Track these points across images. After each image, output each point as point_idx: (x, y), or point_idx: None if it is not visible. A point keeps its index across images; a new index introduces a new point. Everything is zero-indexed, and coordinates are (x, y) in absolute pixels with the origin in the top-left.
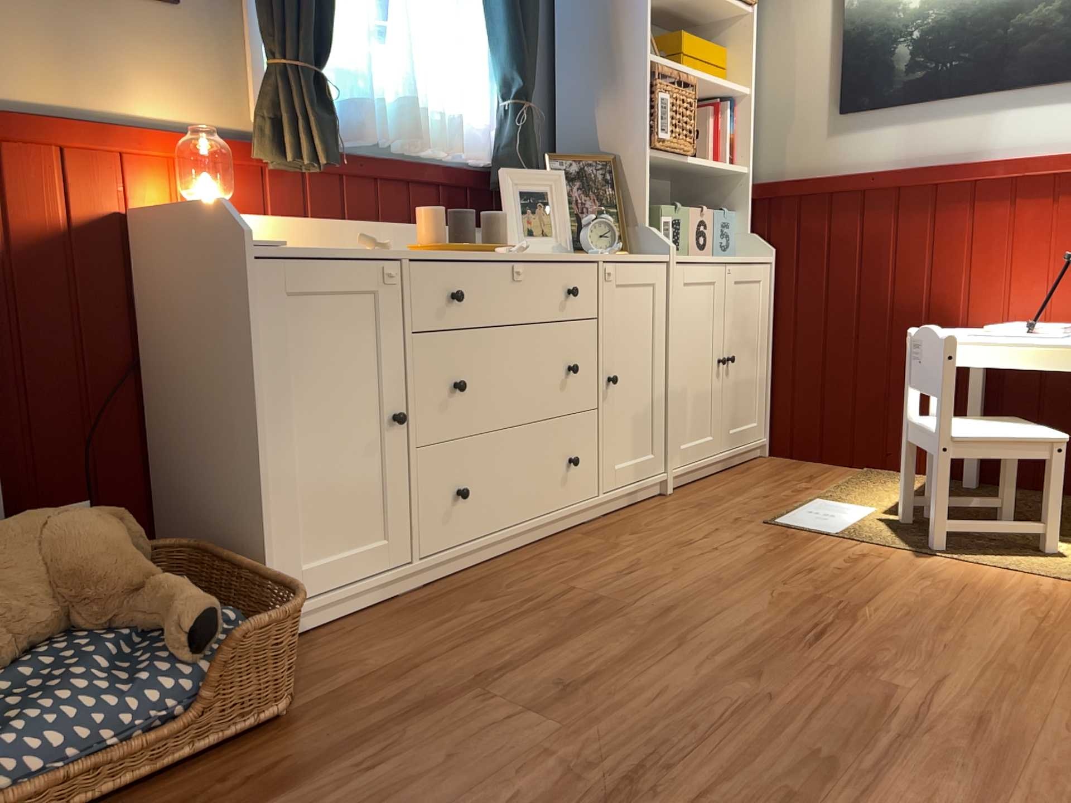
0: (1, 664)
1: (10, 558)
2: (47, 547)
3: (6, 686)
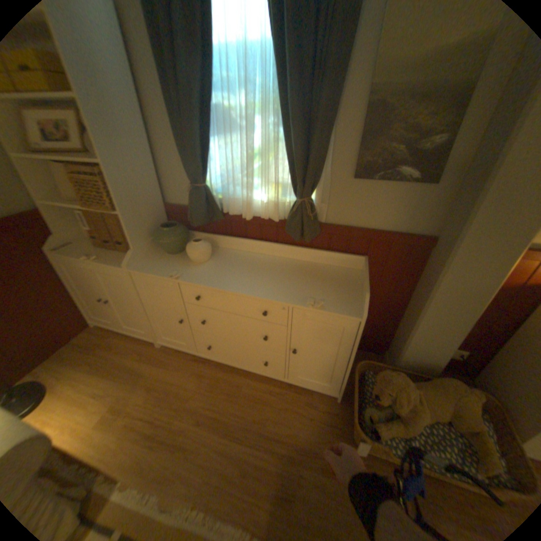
0: (430, 425)
1: (446, 402)
2: (456, 405)
3: (429, 431)
